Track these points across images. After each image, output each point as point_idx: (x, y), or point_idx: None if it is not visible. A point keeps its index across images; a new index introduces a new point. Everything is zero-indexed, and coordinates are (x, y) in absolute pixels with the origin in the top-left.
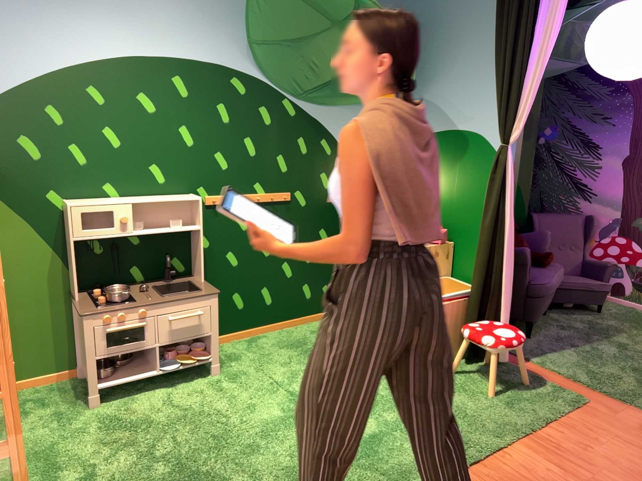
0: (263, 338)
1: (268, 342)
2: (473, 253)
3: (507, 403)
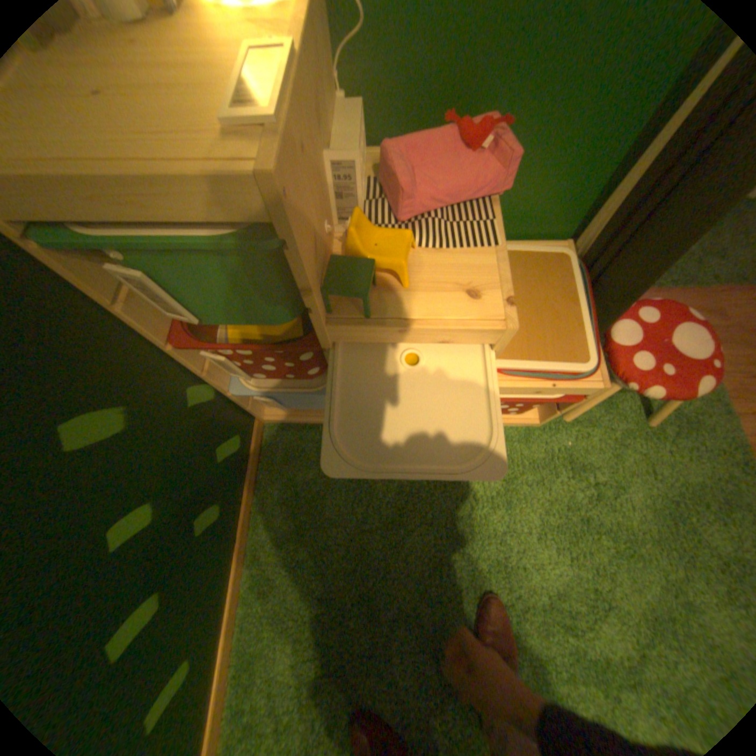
0: (250, 673)
1: (277, 674)
2: (551, 161)
3: (675, 419)
